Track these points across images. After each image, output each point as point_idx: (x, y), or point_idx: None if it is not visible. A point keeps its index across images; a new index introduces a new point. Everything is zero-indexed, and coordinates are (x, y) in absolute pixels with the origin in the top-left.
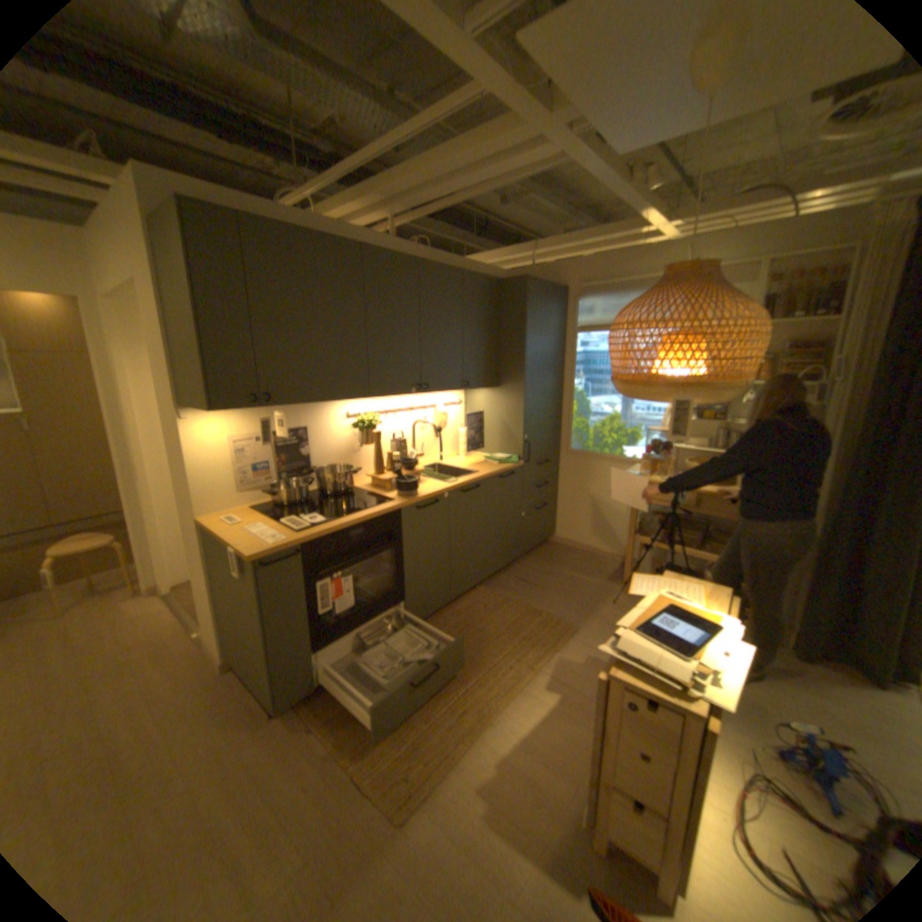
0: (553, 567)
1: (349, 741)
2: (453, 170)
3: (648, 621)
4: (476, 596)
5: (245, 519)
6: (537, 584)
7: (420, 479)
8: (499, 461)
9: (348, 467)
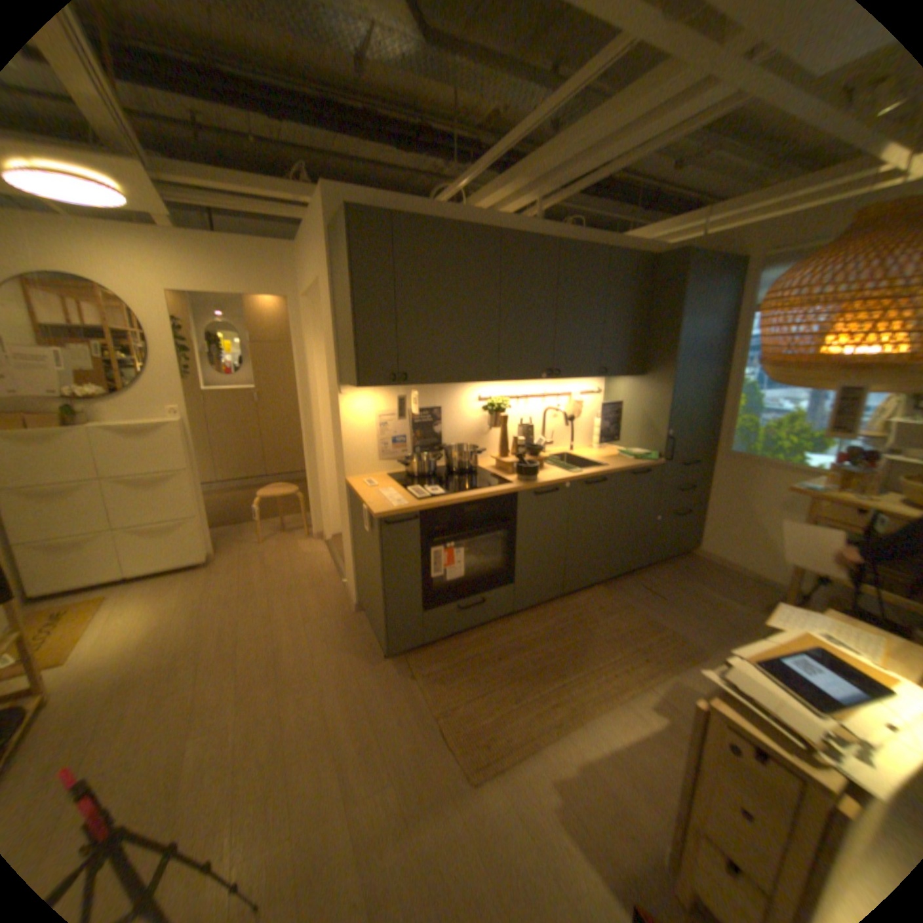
0: (690, 582)
1: (444, 696)
2: (603, 137)
3: (777, 657)
4: (592, 594)
5: (380, 482)
6: (667, 596)
7: (542, 466)
8: (635, 455)
9: (473, 447)
